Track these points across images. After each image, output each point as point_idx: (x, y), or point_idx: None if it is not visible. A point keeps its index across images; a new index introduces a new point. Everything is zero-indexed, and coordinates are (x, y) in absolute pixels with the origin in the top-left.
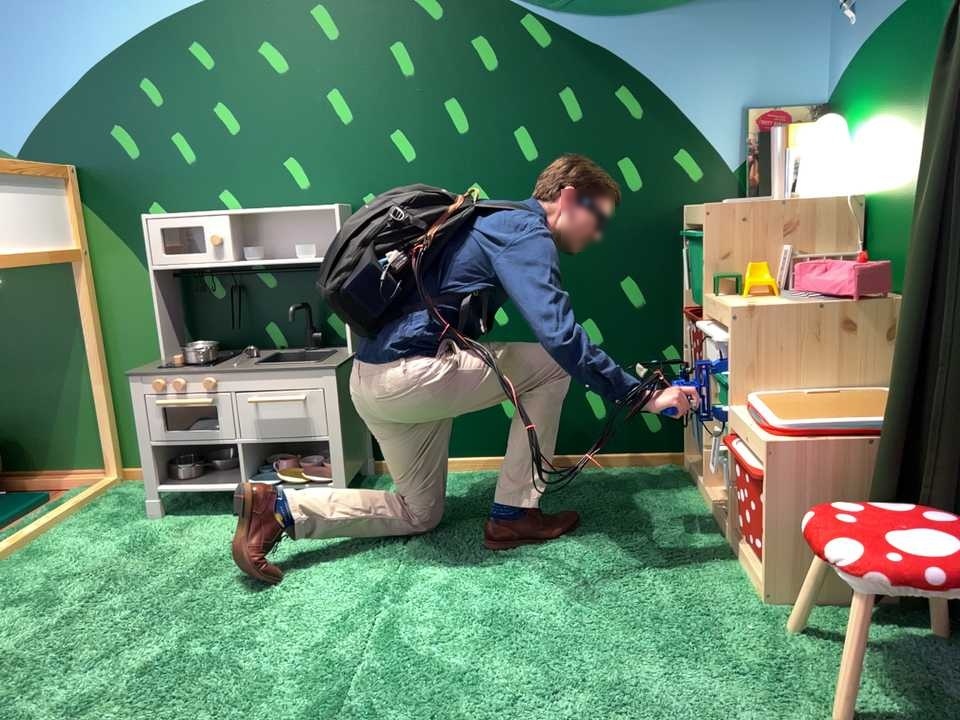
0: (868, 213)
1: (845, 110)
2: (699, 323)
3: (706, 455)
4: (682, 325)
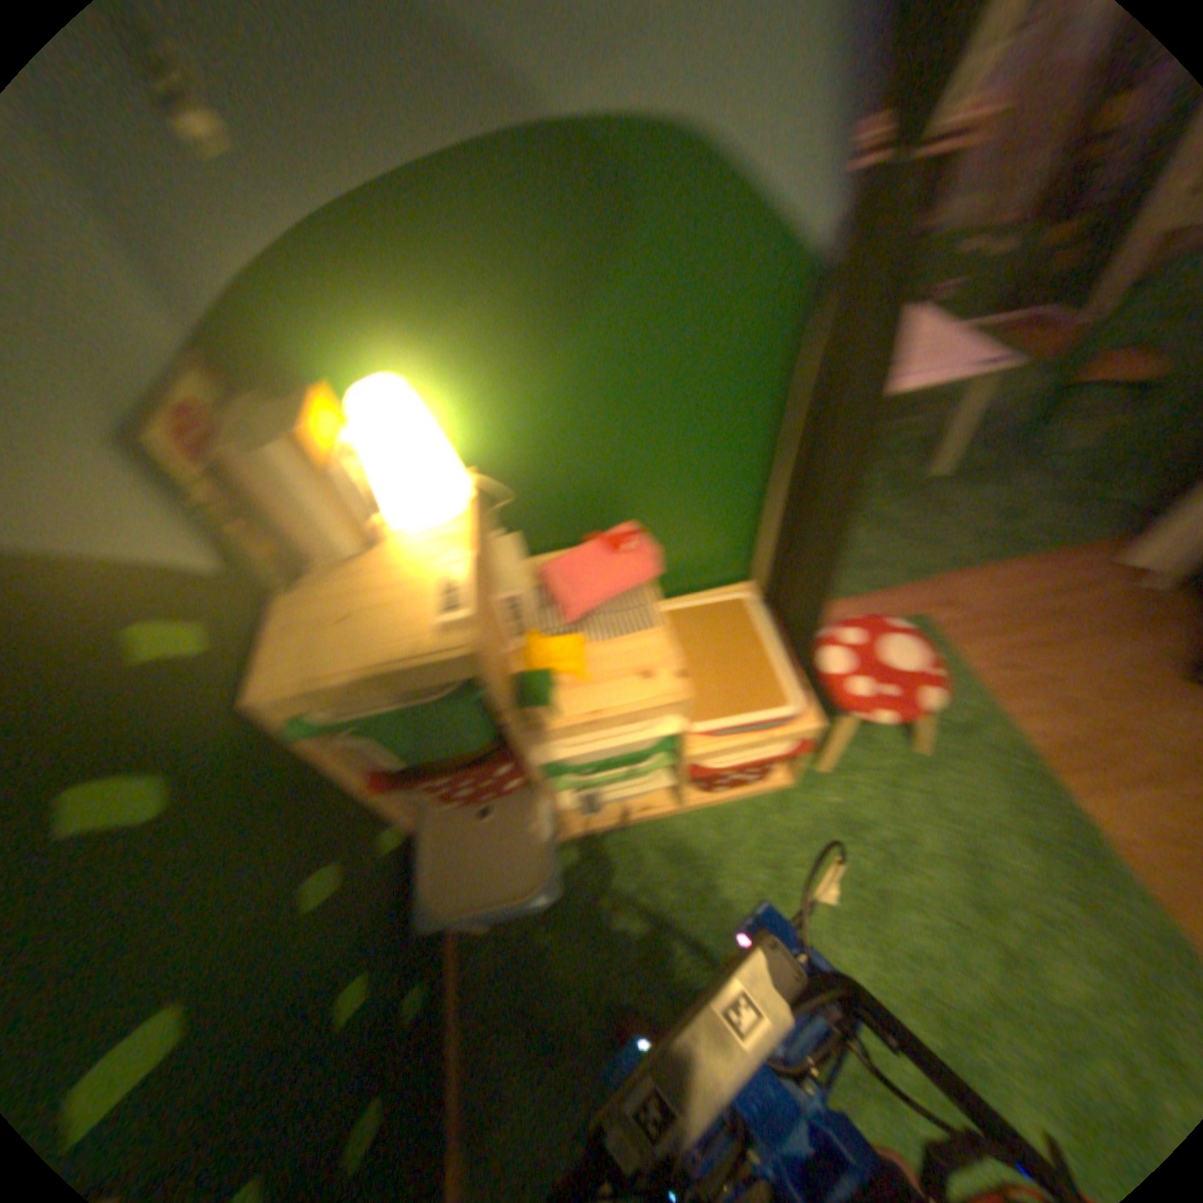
0: (495, 483)
1: (315, 346)
2: (524, 759)
3: (567, 817)
4: (375, 800)
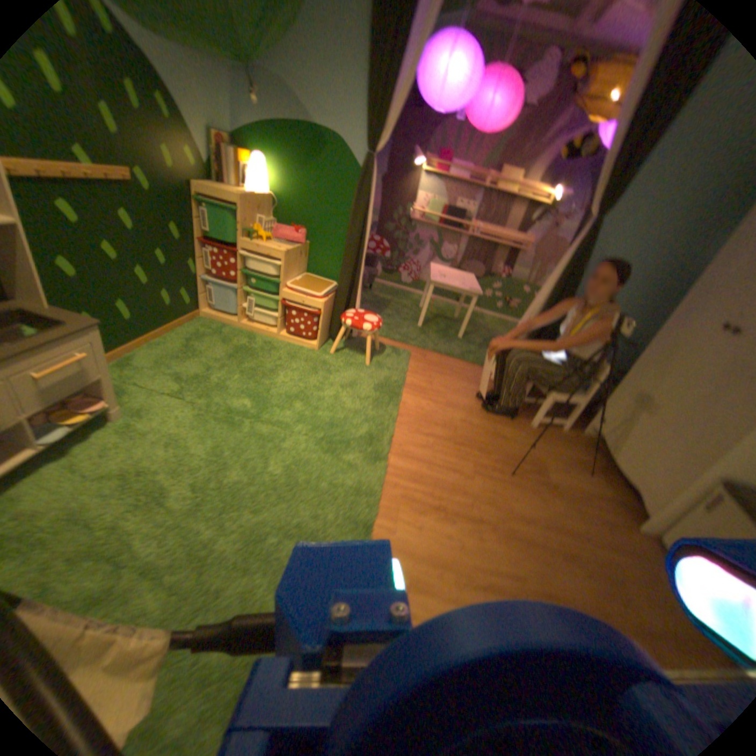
0: (273, 201)
1: (249, 145)
2: (233, 251)
3: (237, 308)
4: (191, 246)
